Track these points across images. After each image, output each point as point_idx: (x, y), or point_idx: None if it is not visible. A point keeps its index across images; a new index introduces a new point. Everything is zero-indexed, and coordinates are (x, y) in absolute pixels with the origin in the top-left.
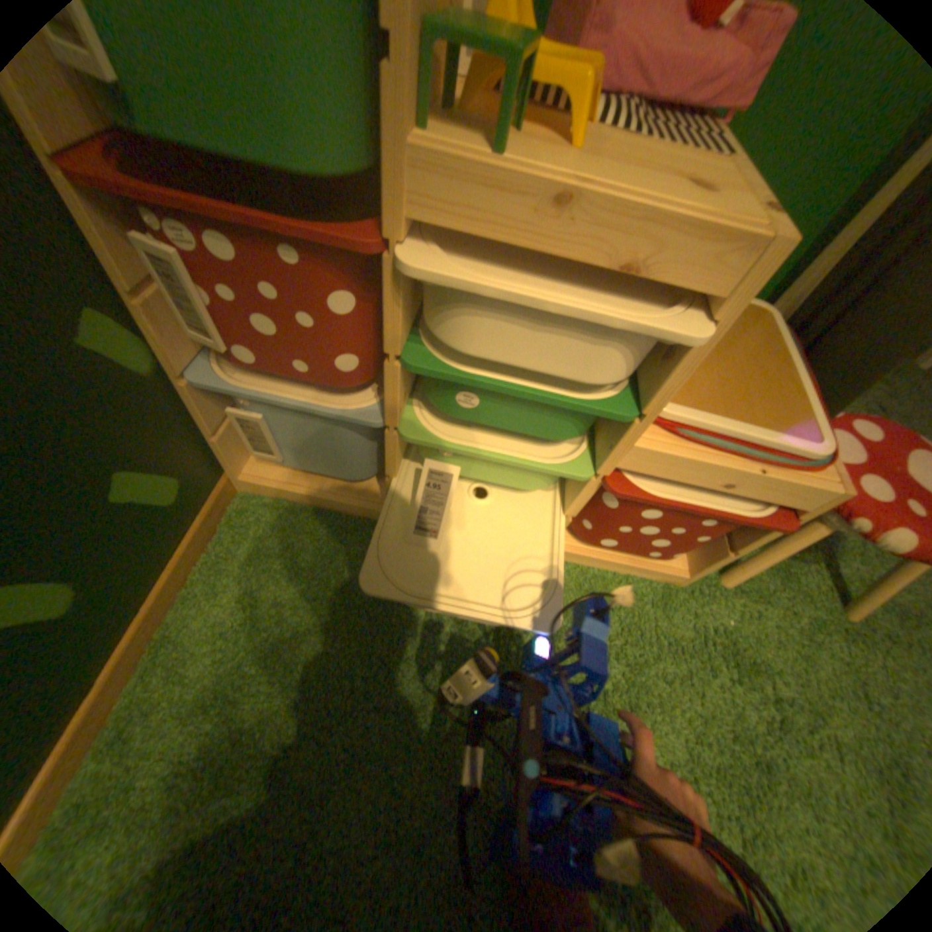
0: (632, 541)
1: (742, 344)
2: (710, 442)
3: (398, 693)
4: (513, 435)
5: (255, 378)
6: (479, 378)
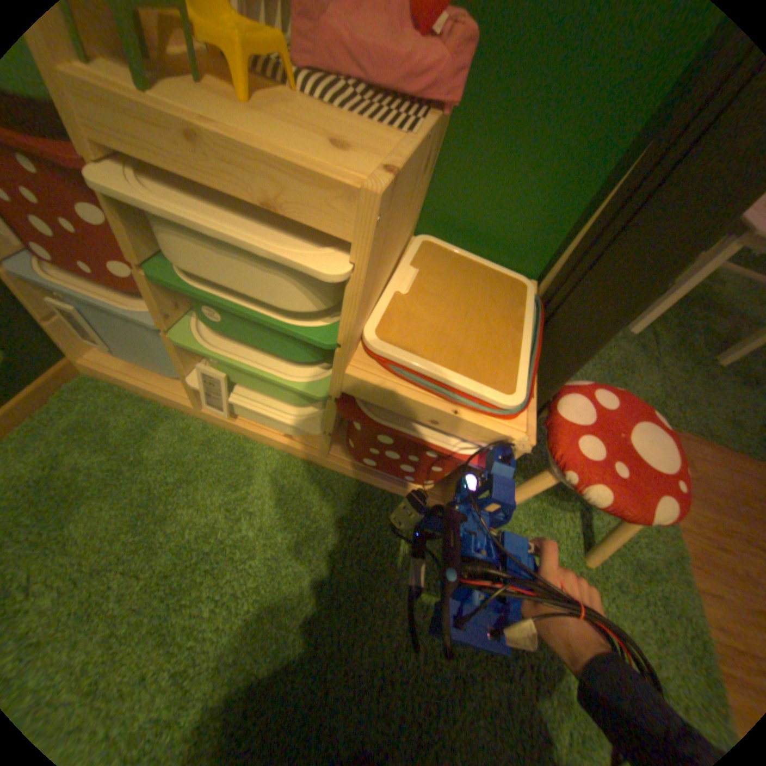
0: (391, 464)
1: (484, 307)
2: (416, 381)
3: (150, 561)
4: (274, 354)
5: (69, 277)
6: (206, 294)
